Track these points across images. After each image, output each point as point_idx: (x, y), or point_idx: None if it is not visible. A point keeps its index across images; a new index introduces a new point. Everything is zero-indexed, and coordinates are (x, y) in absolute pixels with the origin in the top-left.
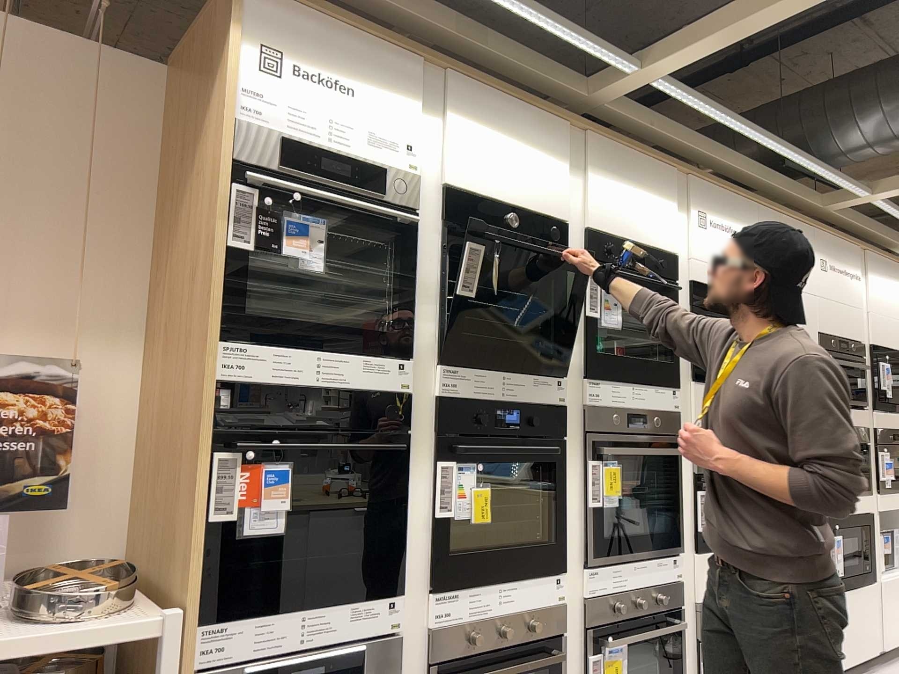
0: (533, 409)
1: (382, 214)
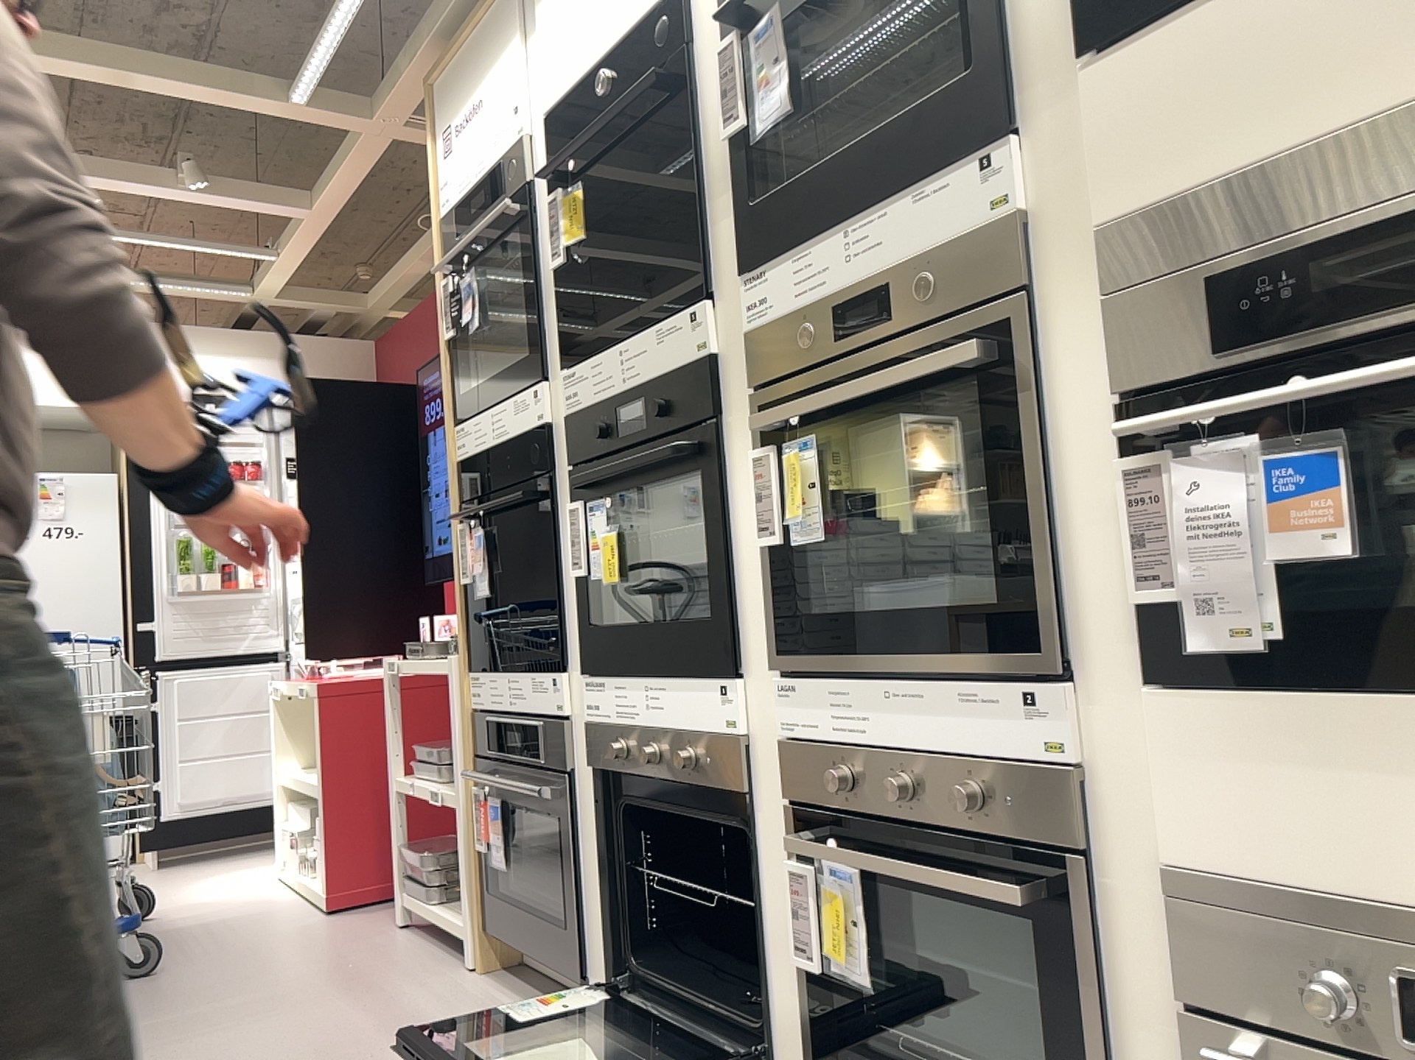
0: (663, 390)
1: (503, 215)
